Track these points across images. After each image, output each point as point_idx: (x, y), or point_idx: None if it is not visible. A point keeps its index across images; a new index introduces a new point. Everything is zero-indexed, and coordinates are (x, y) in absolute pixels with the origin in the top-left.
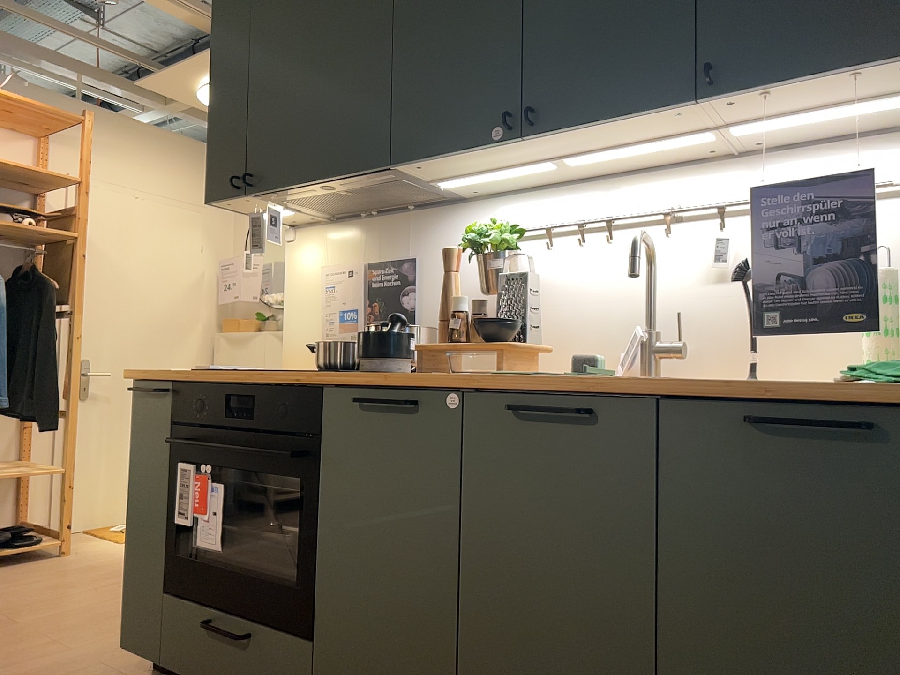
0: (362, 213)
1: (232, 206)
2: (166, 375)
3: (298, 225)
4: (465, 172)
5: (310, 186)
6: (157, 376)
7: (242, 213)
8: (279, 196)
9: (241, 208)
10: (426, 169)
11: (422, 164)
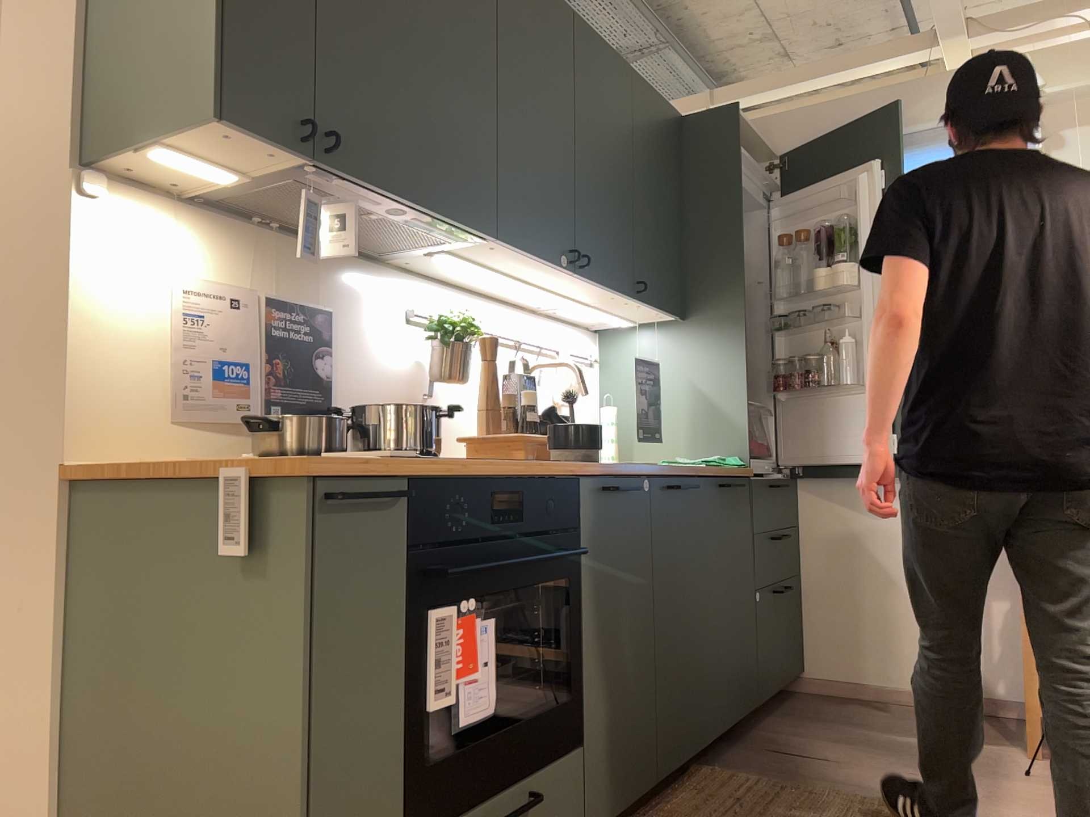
0: (261, 218)
1: (219, 138)
2: (411, 466)
3: (105, 173)
4: (474, 258)
5: (399, 202)
6: (387, 469)
7: (166, 140)
8: (330, 182)
9: (205, 142)
10: (485, 248)
11: (498, 247)
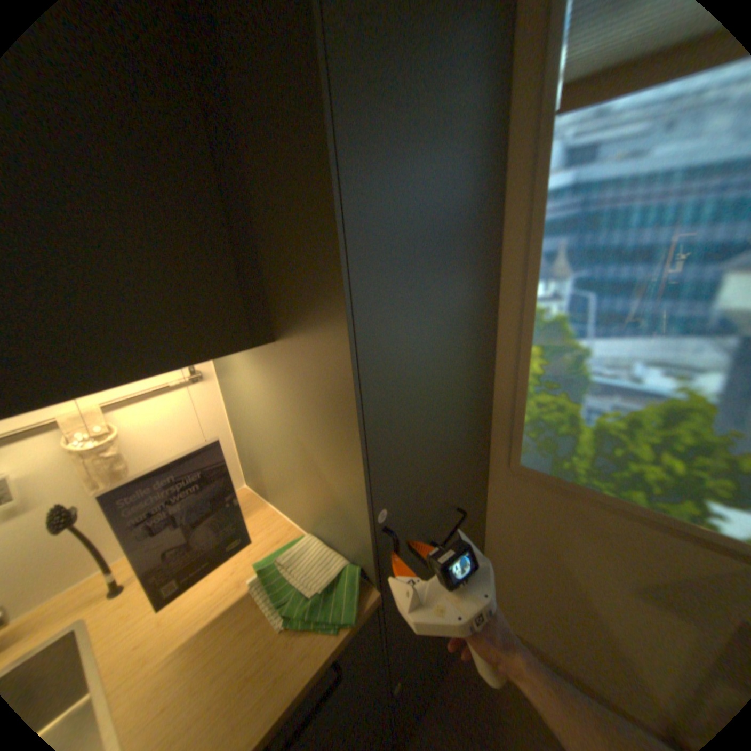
0: None
1: None
2: None
3: None
4: None
5: None
6: None
7: None
8: None
9: None
10: None
11: None
